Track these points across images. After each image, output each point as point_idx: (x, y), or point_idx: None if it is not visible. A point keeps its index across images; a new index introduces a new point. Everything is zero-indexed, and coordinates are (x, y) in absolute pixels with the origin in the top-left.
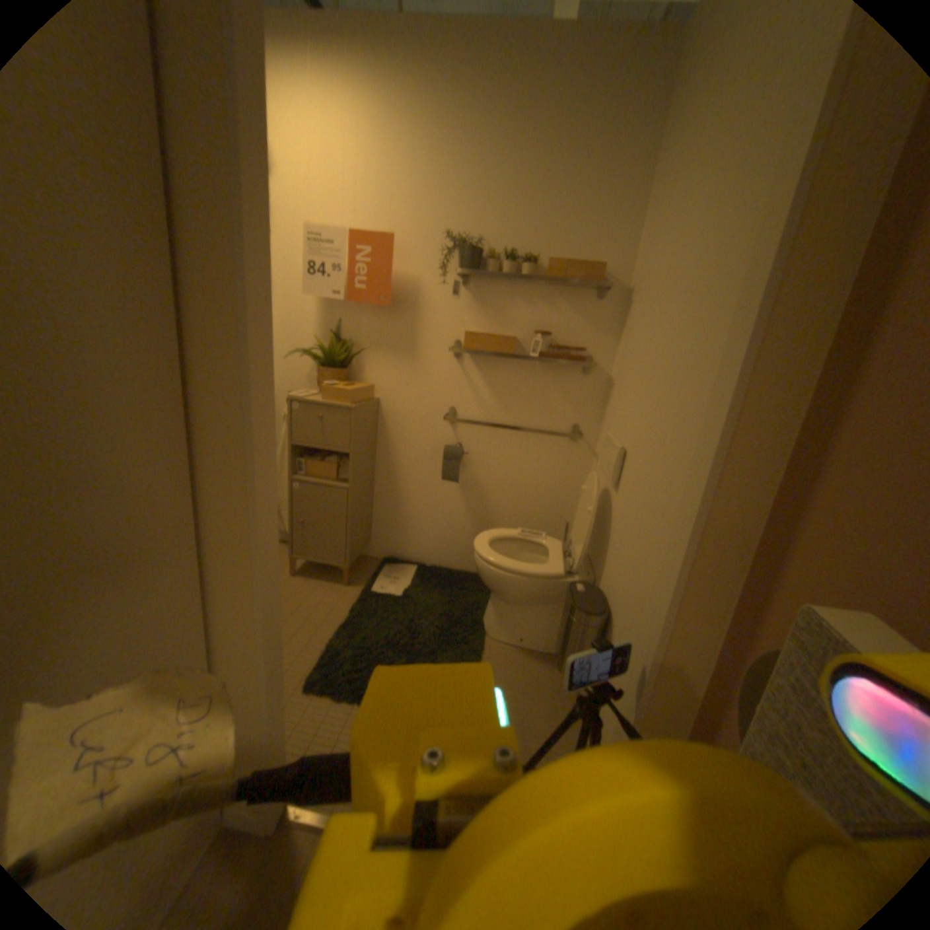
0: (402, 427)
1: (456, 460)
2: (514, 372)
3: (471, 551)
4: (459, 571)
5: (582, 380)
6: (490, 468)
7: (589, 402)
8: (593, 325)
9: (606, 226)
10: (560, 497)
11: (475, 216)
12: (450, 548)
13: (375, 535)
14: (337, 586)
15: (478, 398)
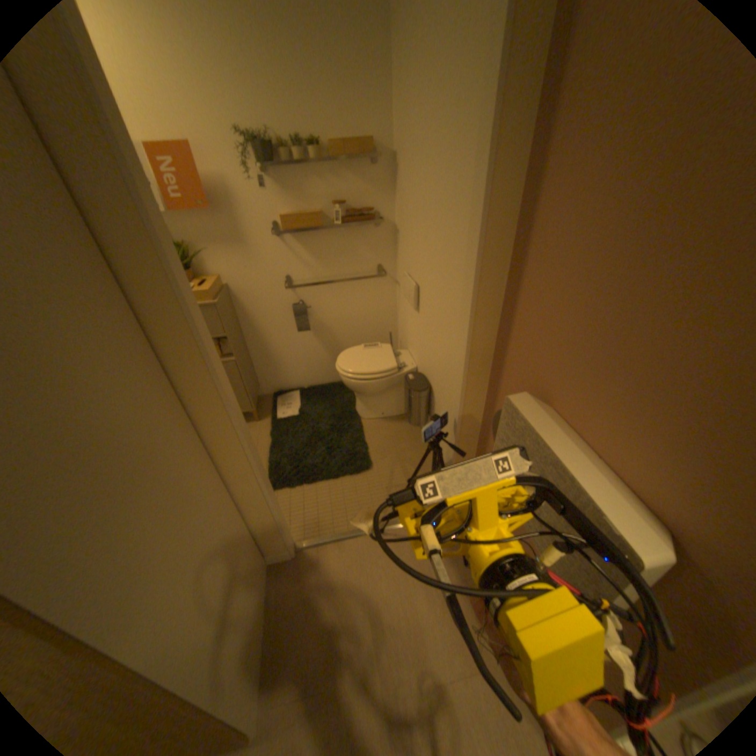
0: (253, 302)
1: (303, 316)
2: (325, 239)
3: (332, 371)
4: (328, 386)
5: (375, 234)
6: (328, 313)
7: (384, 249)
8: (373, 190)
9: (363, 105)
10: (379, 318)
11: (254, 110)
12: (317, 373)
13: (261, 382)
14: (252, 425)
15: (304, 266)
